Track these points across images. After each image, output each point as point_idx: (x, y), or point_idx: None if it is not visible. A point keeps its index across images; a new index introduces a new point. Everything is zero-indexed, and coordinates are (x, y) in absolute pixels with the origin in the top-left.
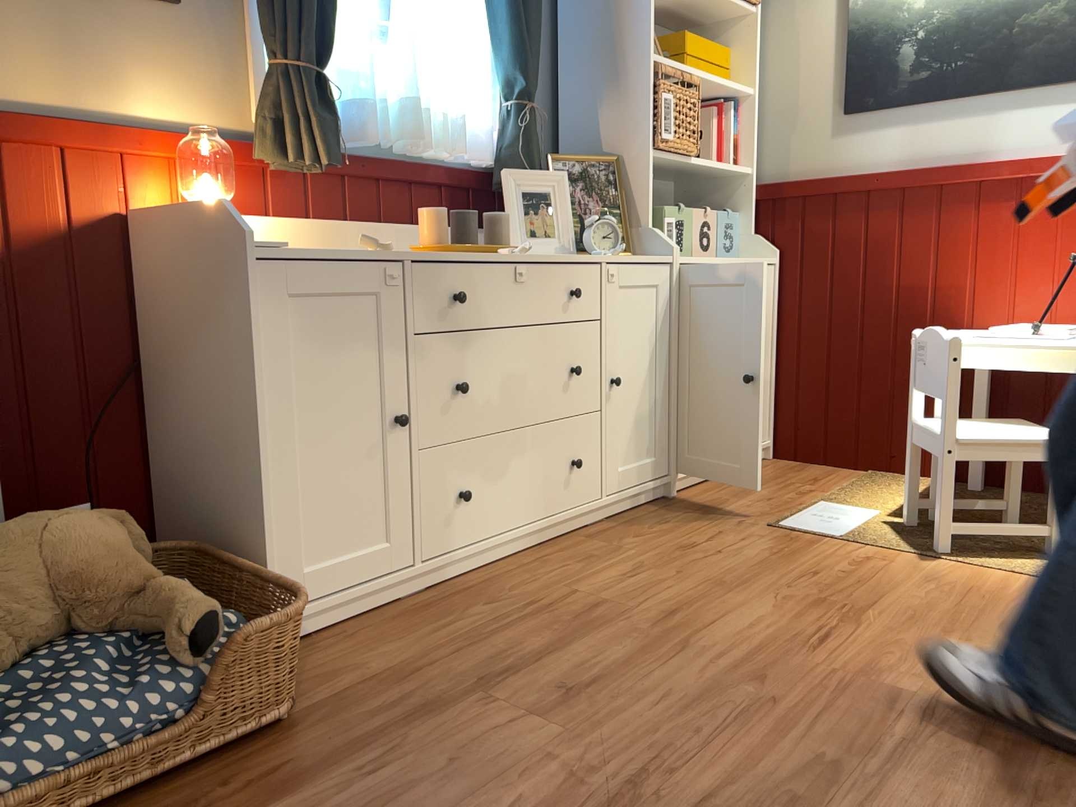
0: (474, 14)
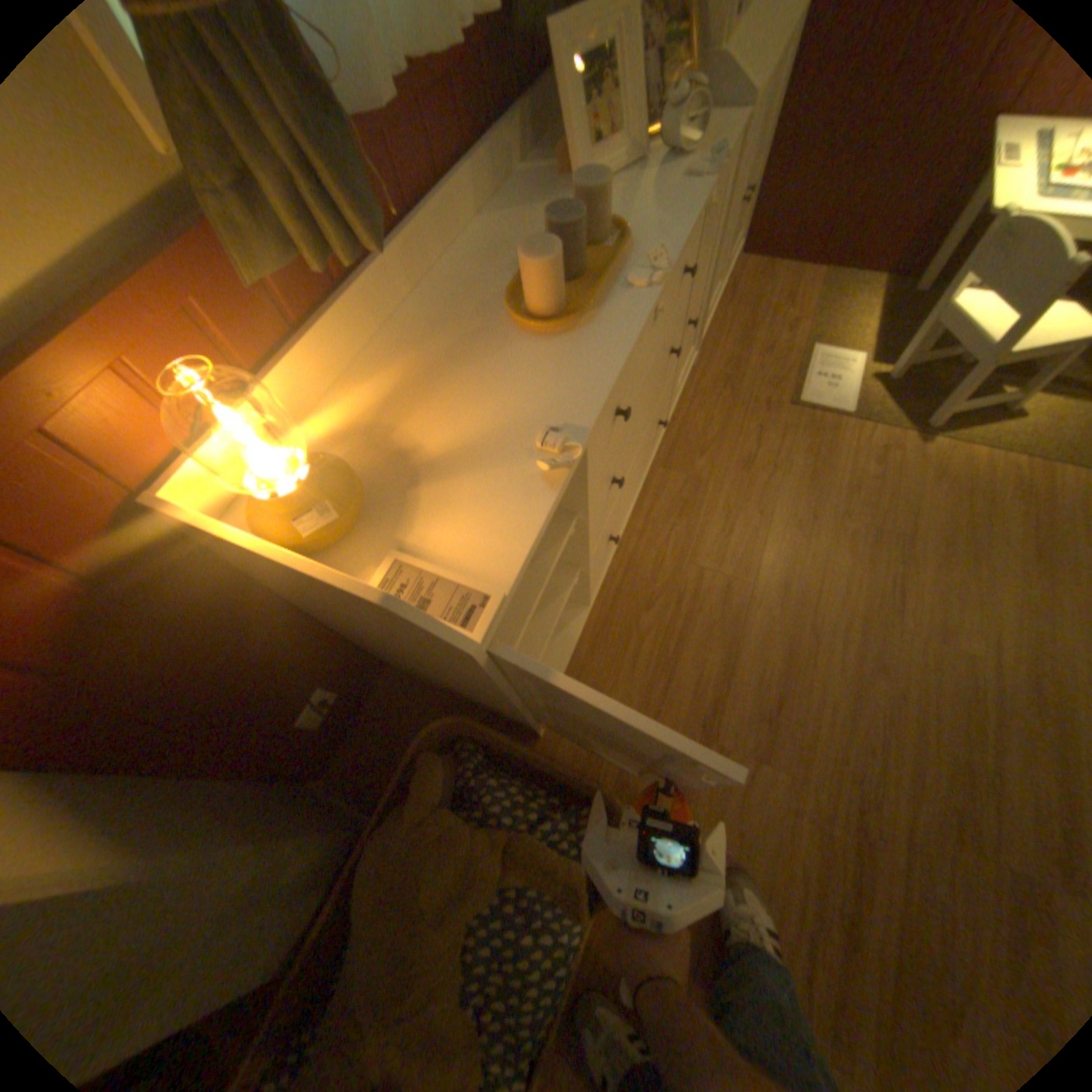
0: None
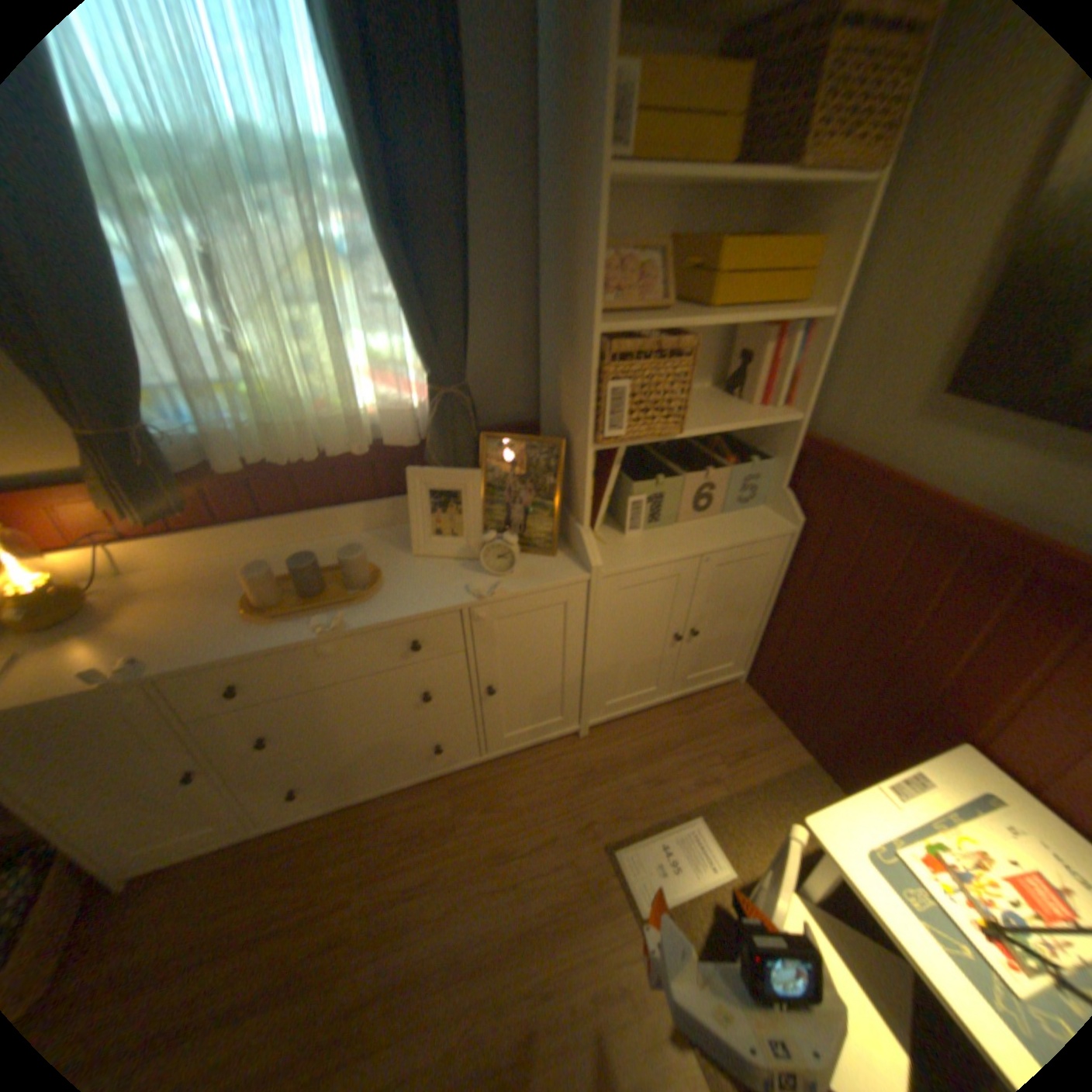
0: (379, 273)
